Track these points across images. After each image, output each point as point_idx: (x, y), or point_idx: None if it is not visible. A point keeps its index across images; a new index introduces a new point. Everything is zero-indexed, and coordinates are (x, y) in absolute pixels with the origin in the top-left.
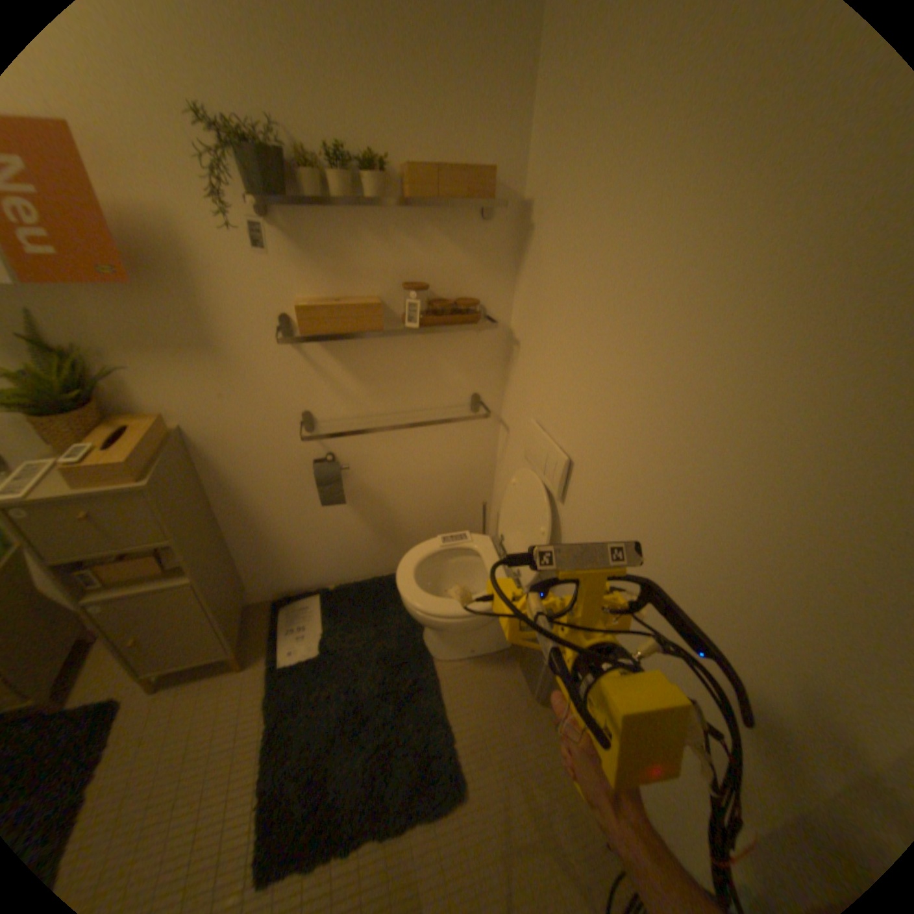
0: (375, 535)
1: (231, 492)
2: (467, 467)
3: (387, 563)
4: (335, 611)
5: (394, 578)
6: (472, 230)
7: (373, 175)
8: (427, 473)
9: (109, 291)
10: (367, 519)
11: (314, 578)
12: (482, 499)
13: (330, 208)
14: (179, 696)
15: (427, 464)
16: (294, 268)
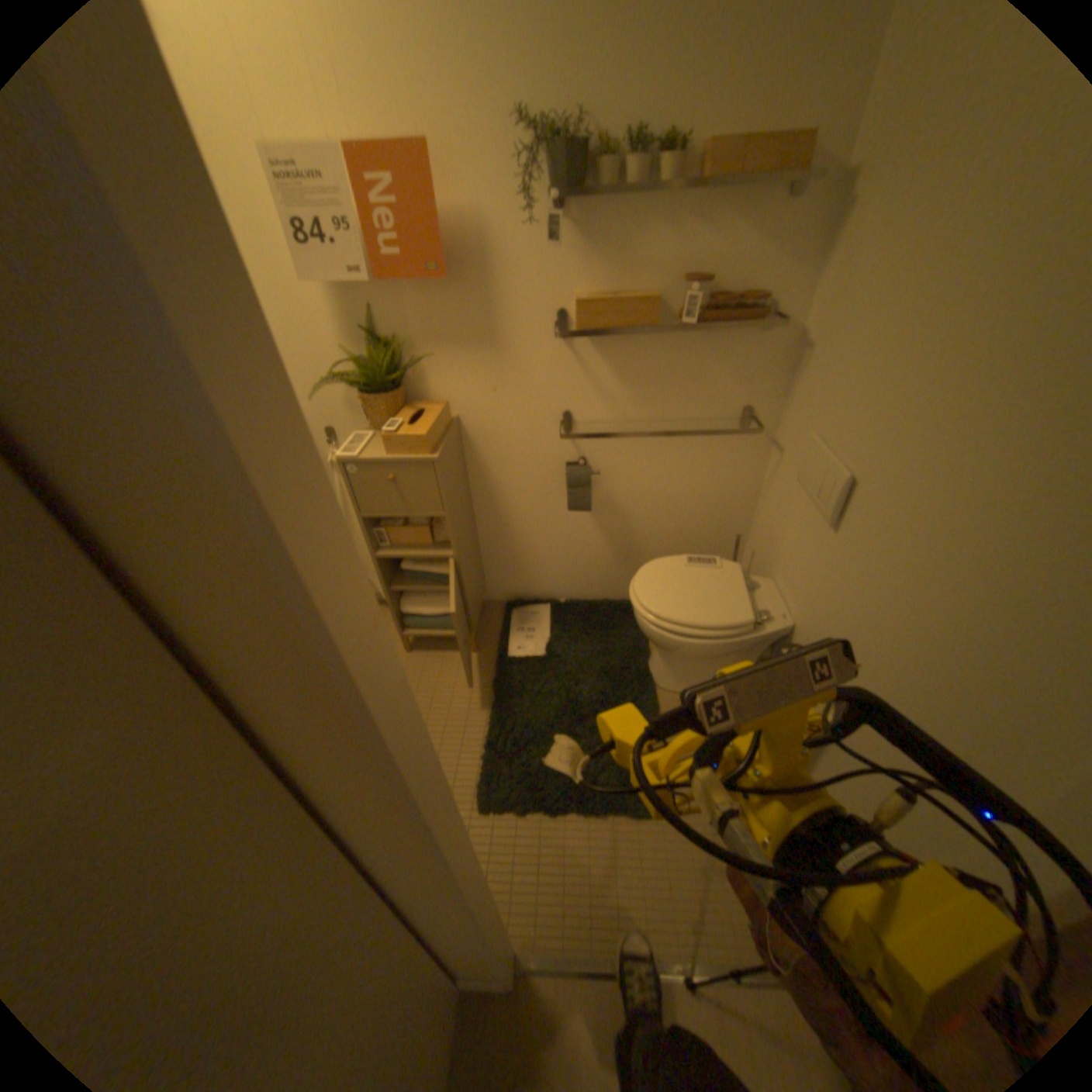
0: (613, 554)
1: (488, 486)
2: (724, 493)
3: (620, 587)
4: (564, 622)
5: (625, 604)
6: (775, 209)
7: (673, 157)
8: (678, 494)
9: (425, 289)
10: (607, 535)
11: (547, 588)
12: (737, 534)
13: (622, 197)
14: (428, 660)
15: (679, 483)
16: (578, 262)
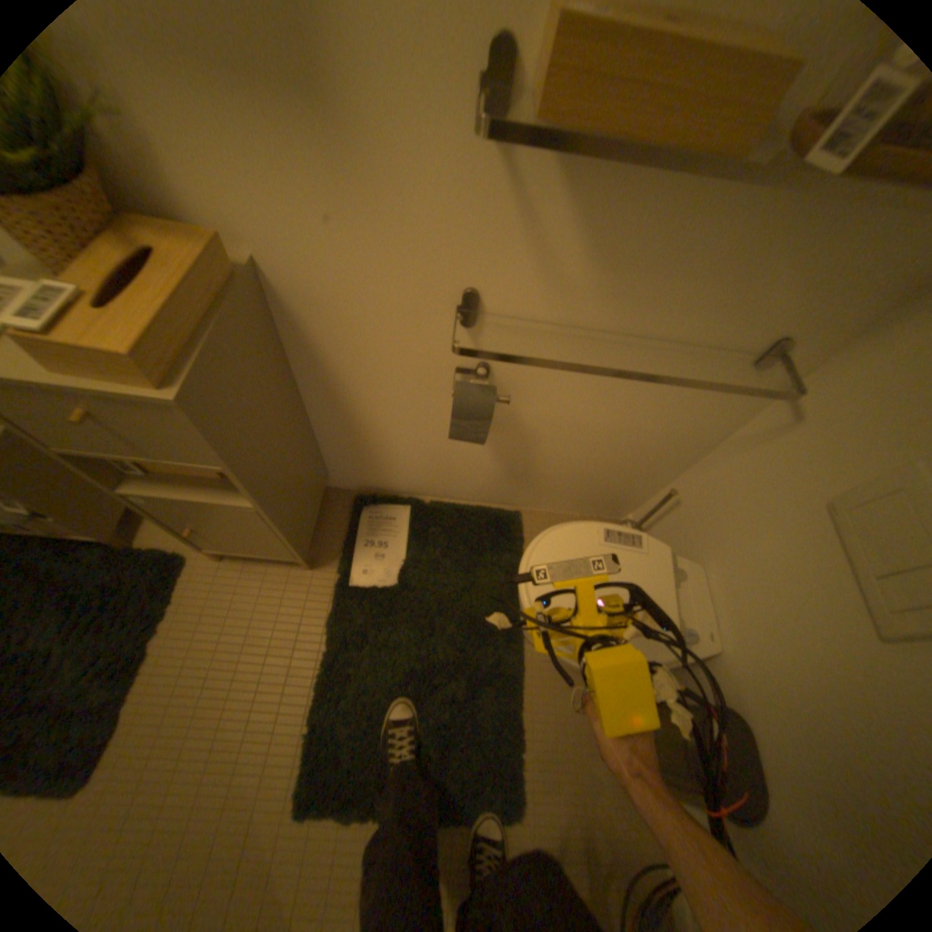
0: (501, 469)
1: (324, 375)
2: (677, 435)
3: (501, 496)
4: (425, 536)
5: (503, 516)
6: None
7: None
8: (613, 426)
9: None
10: (498, 453)
11: (409, 486)
12: (667, 473)
13: None
14: (245, 574)
15: (622, 415)
16: None
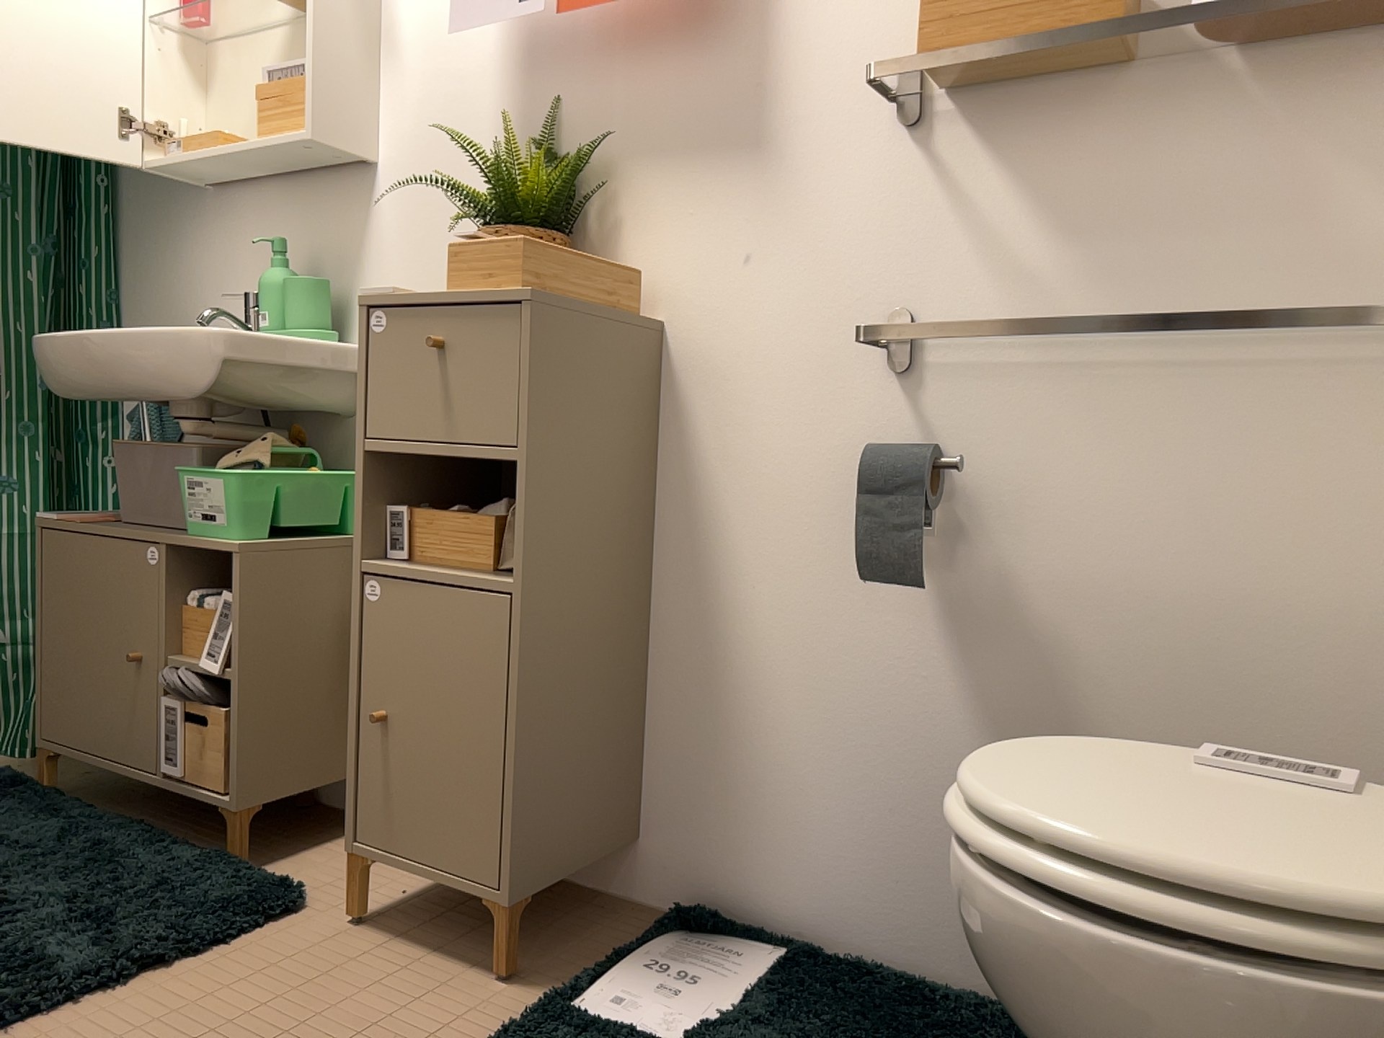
0: None
1: (695, 509)
2: None
3: None
4: (798, 981)
5: None
6: None
7: None
8: (1224, 589)
9: (654, 62)
10: (990, 716)
11: (798, 884)
12: None
13: None
14: (386, 941)
15: (1227, 548)
16: None
